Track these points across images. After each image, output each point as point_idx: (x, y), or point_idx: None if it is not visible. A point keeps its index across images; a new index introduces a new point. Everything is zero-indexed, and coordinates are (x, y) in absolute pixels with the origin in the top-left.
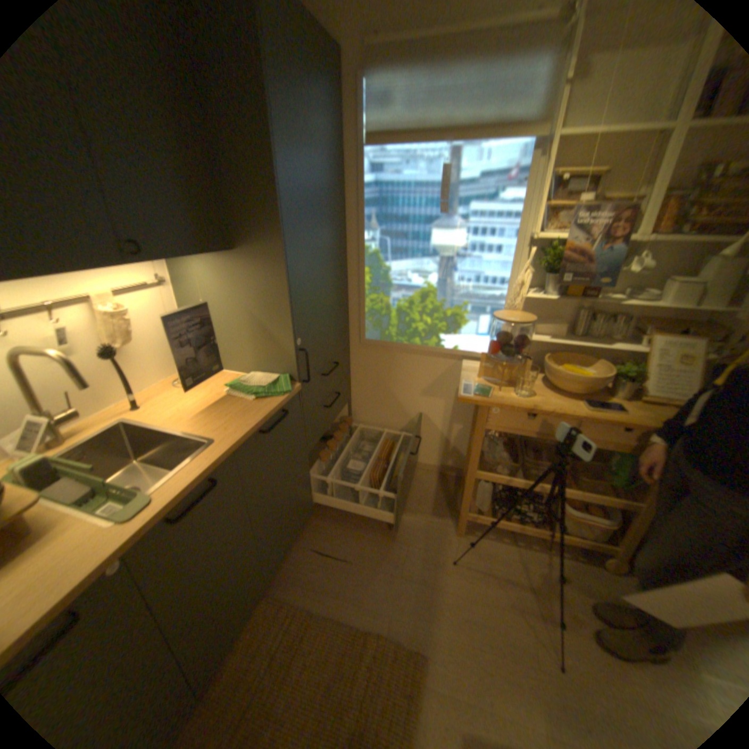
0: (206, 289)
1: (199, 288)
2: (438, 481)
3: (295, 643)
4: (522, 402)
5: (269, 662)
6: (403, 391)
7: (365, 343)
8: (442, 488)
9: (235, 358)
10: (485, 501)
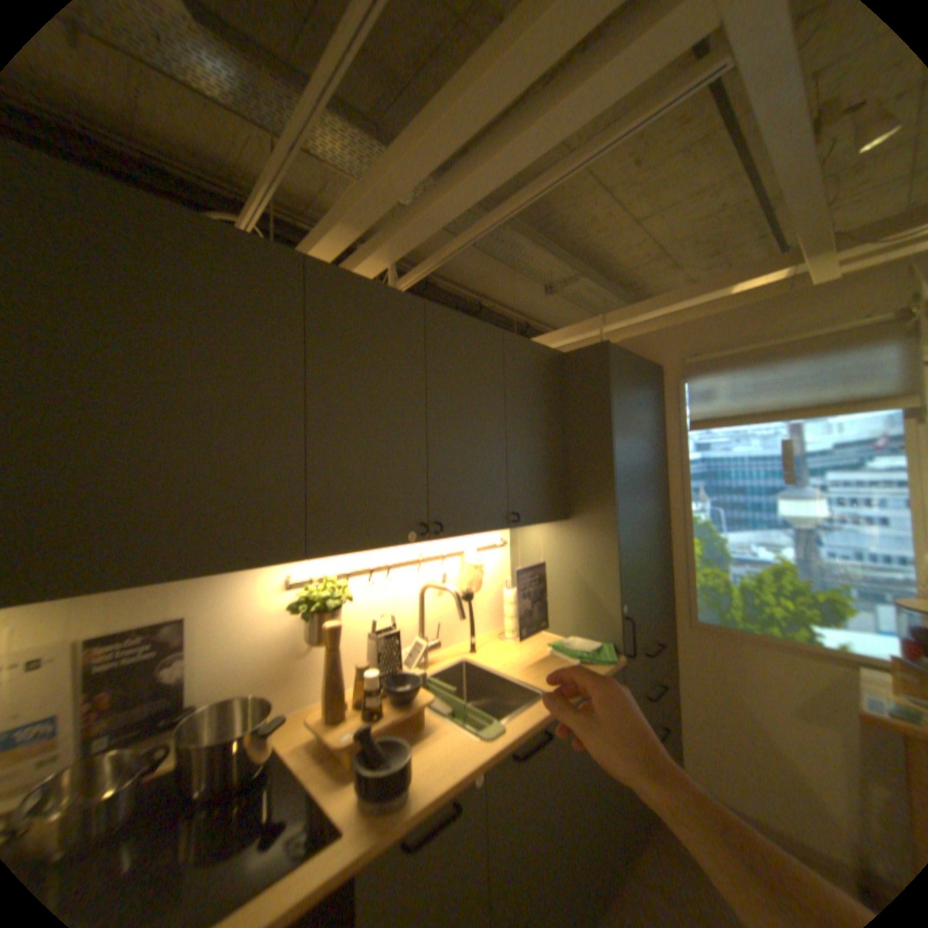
0: (539, 551)
1: (533, 550)
2: None
3: None
4: None
5: None
6: (764, 705)
7: (698, 627)
8: None
9: (555, 619)
10: None
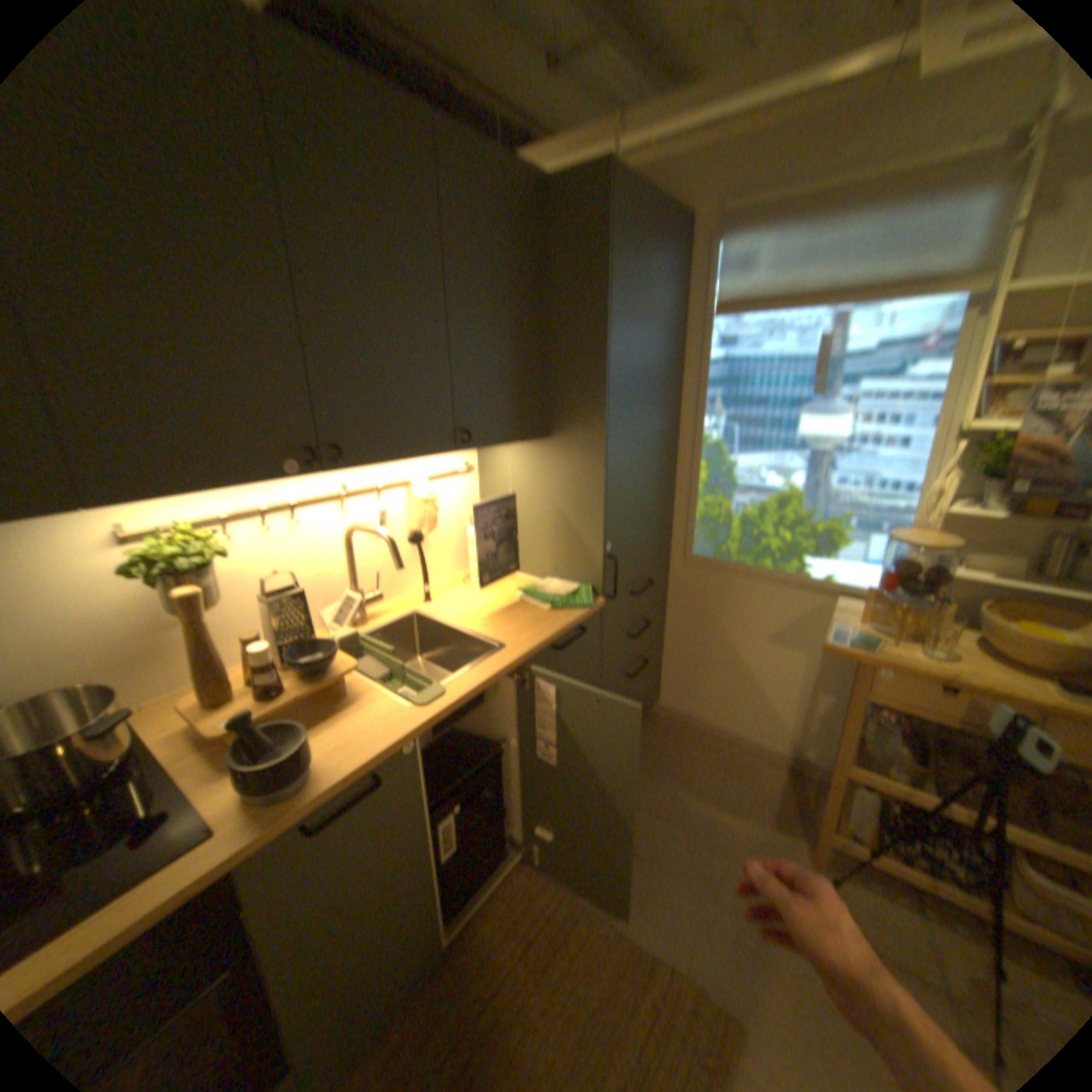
0: (513, 481)
1: (506, 479)
2: (789, 781)
3: (560, 940)
4: (935, 668)
5: (526, 951)
6: (742, 633)
7: (692, 561)
8: (796, 794)
9: (531, 561)
10: (867, 825)
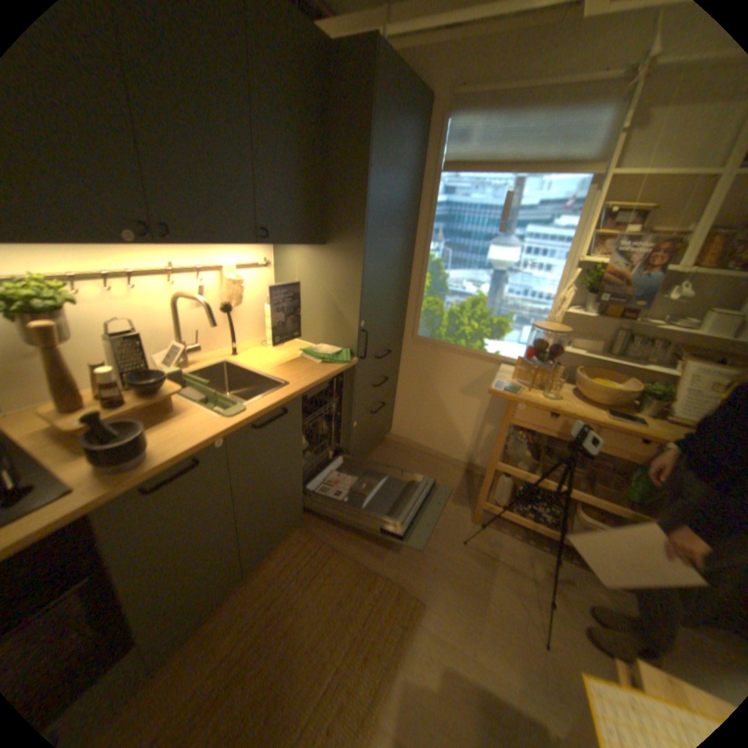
0: (298, 273)
1: (294, 272)
2: (464, 475)
3: (319, 566)
4: (547, 402)
5: (297, 573)
6: (444, 387)
7: (416, 339)
8: (467, 482)
9: (309, 331)
10: (503, 496)
